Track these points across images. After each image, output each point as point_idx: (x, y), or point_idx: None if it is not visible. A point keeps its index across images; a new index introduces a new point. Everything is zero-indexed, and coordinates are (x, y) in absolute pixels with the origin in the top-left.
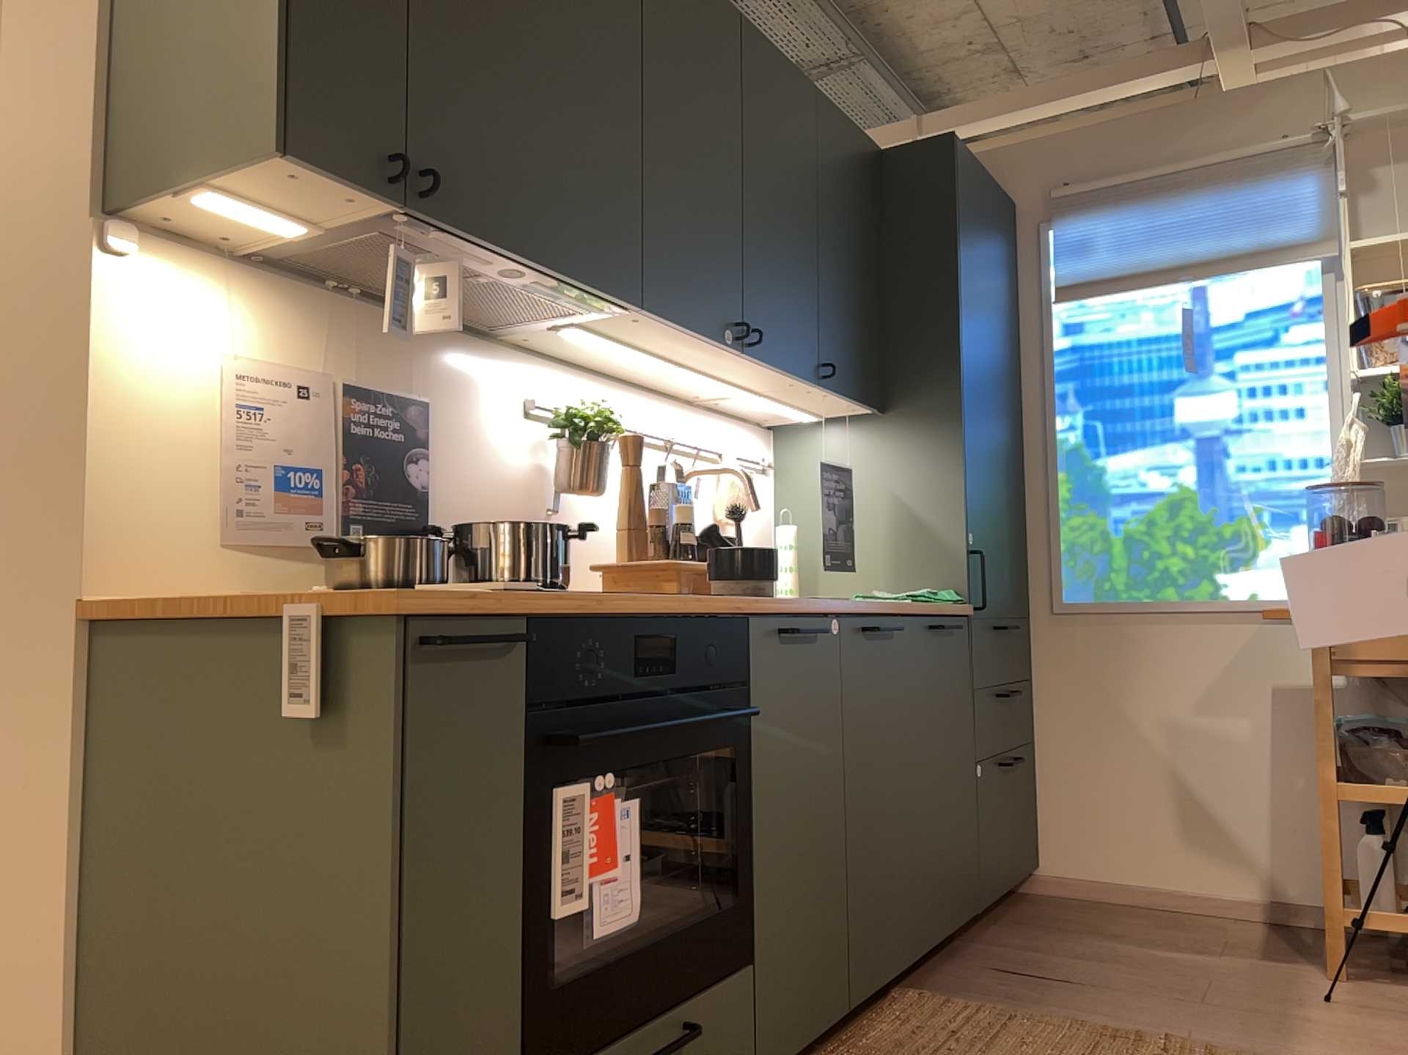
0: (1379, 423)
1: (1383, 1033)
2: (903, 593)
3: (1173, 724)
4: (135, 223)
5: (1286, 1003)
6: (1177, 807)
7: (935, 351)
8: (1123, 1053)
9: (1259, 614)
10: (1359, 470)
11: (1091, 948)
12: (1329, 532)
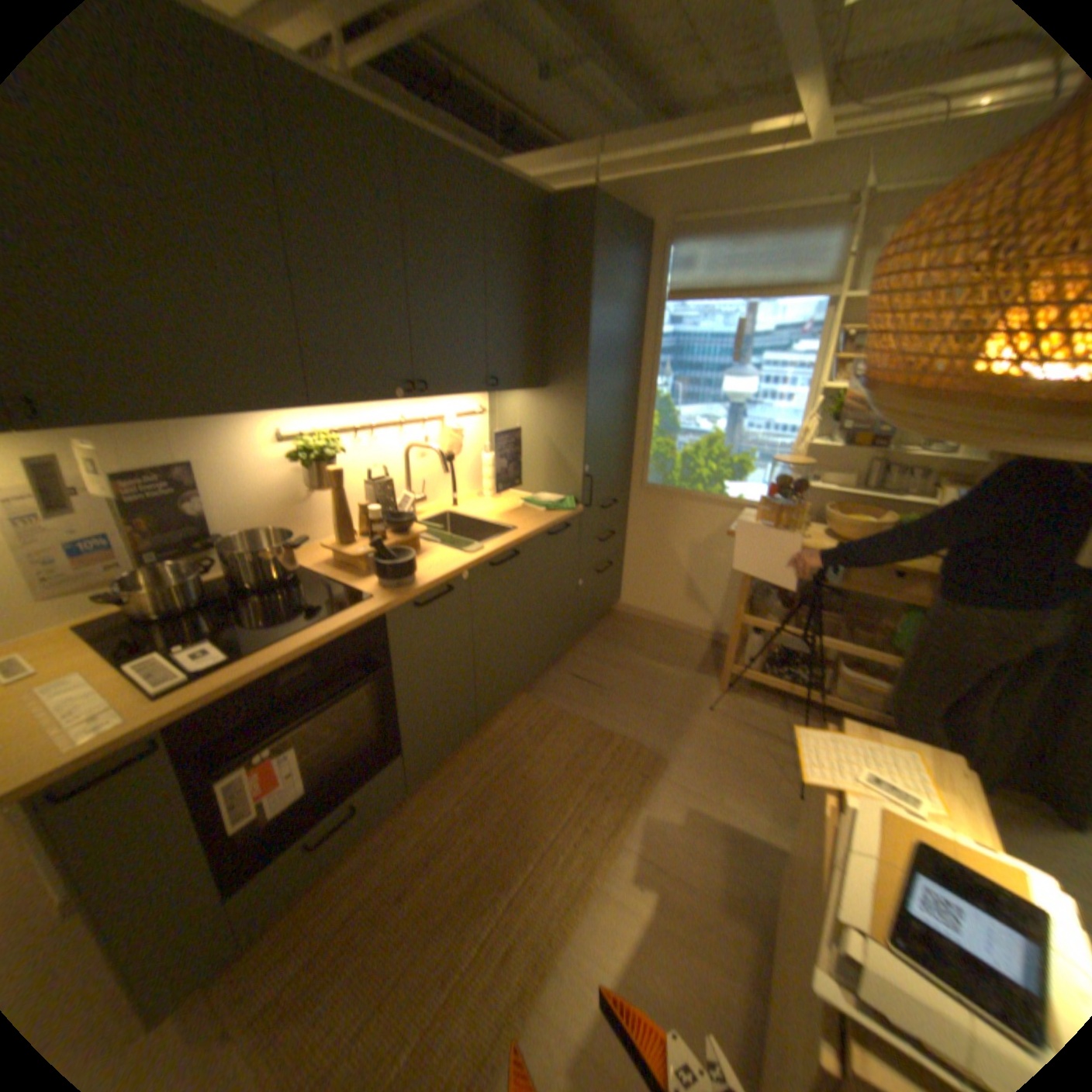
0: (831, 415)
1: (723, 738)
2: (547, 494)
3: (688, 552)
4: None
5: (690, 711)
6: (683, 588)
7: (573, 355)
8: (598, 751)
9: (741, 507)
10: (813, 439)
11: (622, 660)
12: (779, 486)
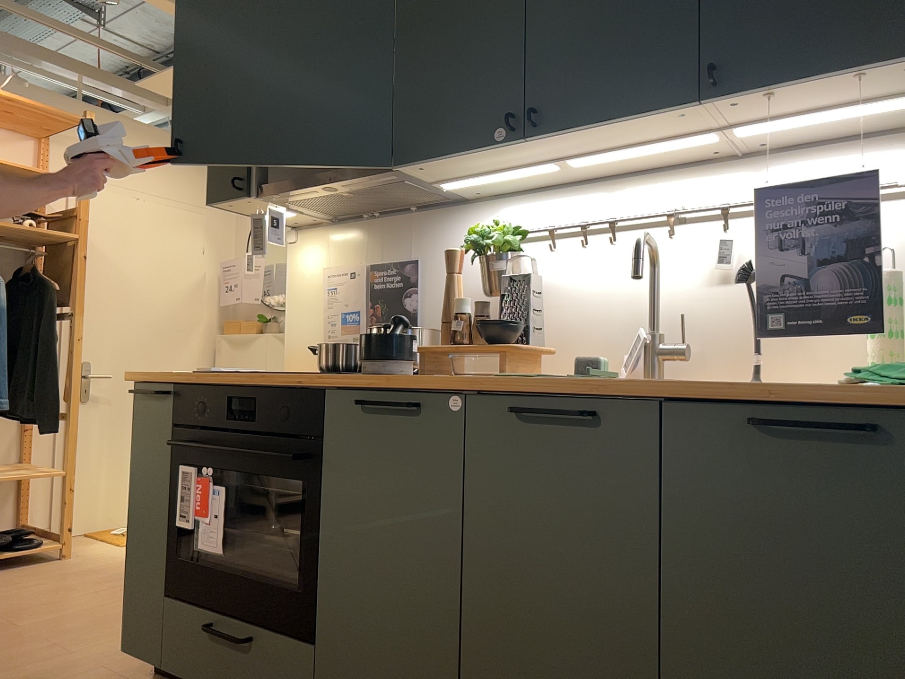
0: None
1: None
2: None
3: None
4: (300, 227)
5: None
6: None
7: None
8: None
9: None
10: None
11: None
12: None
